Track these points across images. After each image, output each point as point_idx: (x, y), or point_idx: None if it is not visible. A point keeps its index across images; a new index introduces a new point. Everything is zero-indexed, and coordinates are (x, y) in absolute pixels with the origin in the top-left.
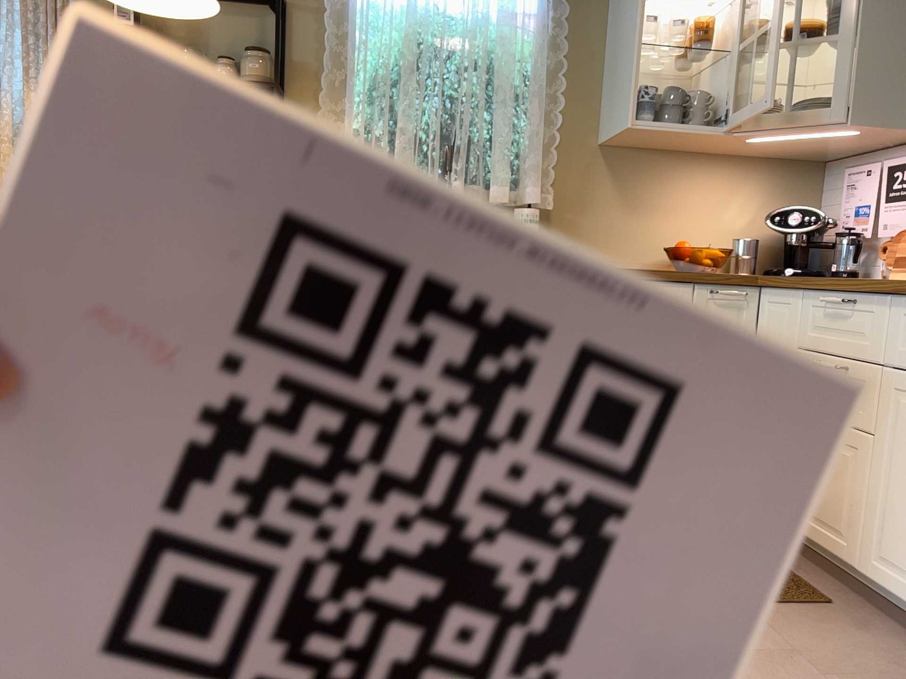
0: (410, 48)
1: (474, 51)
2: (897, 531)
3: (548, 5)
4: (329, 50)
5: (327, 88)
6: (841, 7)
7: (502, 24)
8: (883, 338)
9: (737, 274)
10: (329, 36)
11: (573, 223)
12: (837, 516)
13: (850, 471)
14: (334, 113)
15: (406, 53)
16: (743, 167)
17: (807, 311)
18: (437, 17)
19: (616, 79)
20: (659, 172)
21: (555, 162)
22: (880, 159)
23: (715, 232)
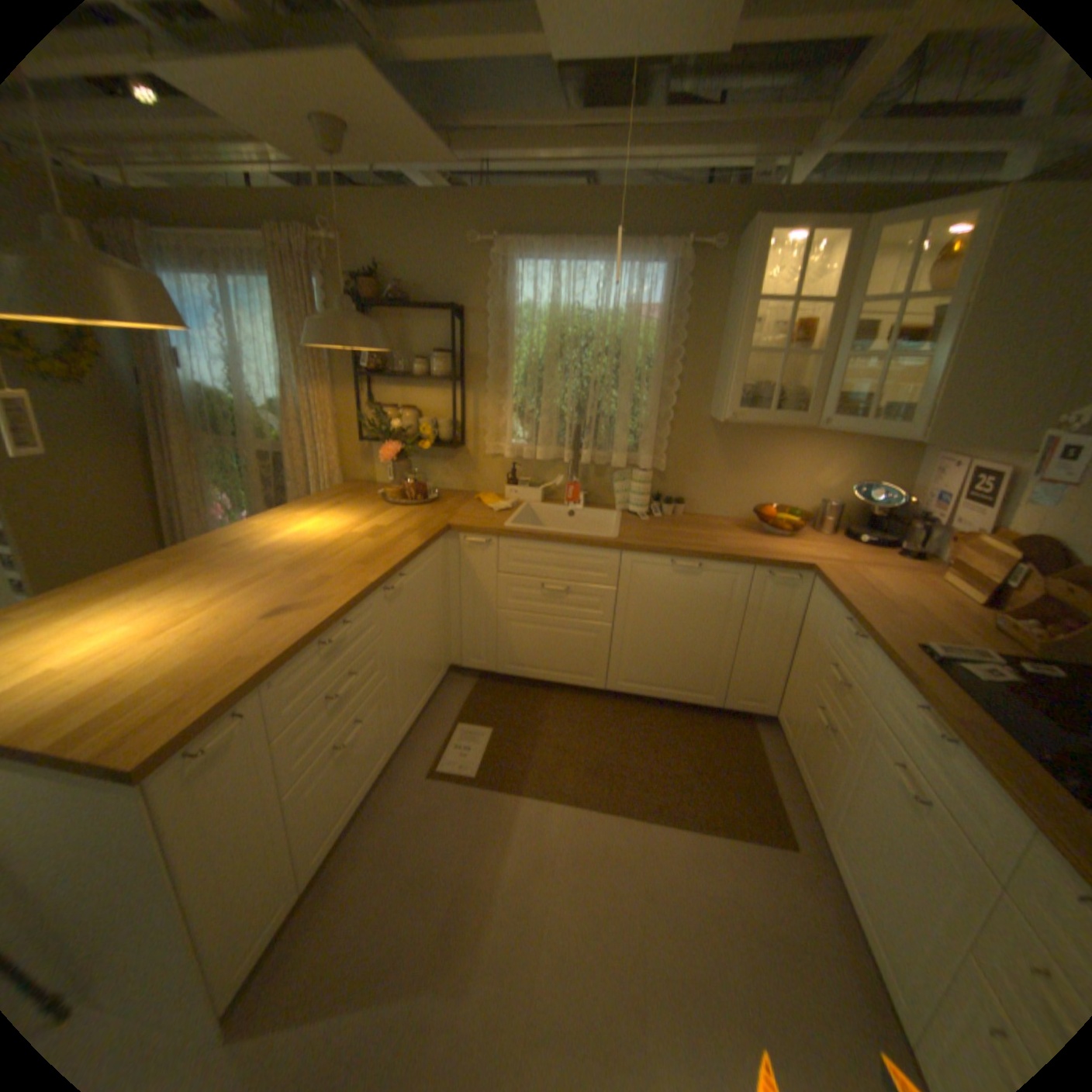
0: (551, 345)
1: (606, 341)
2: (851, 831)
3: (671, 299)
4: (493, 345)
5: (492, 374)
6: (946, 319)
7: (628, 319)
8: (877, 682)
9: (797, 557)
10: (491, 334)
11: (681, 480)
12: (822, 785)
13: (835, 762)
14: (498, 393)
15: (548, 349)
16: (843, 436)
17: (838, 616)
18: (574, 316)
19: (724, 367)
20: (761, 440)
21: (667, 434)
22: (974, 451)
23: (808, 491)
